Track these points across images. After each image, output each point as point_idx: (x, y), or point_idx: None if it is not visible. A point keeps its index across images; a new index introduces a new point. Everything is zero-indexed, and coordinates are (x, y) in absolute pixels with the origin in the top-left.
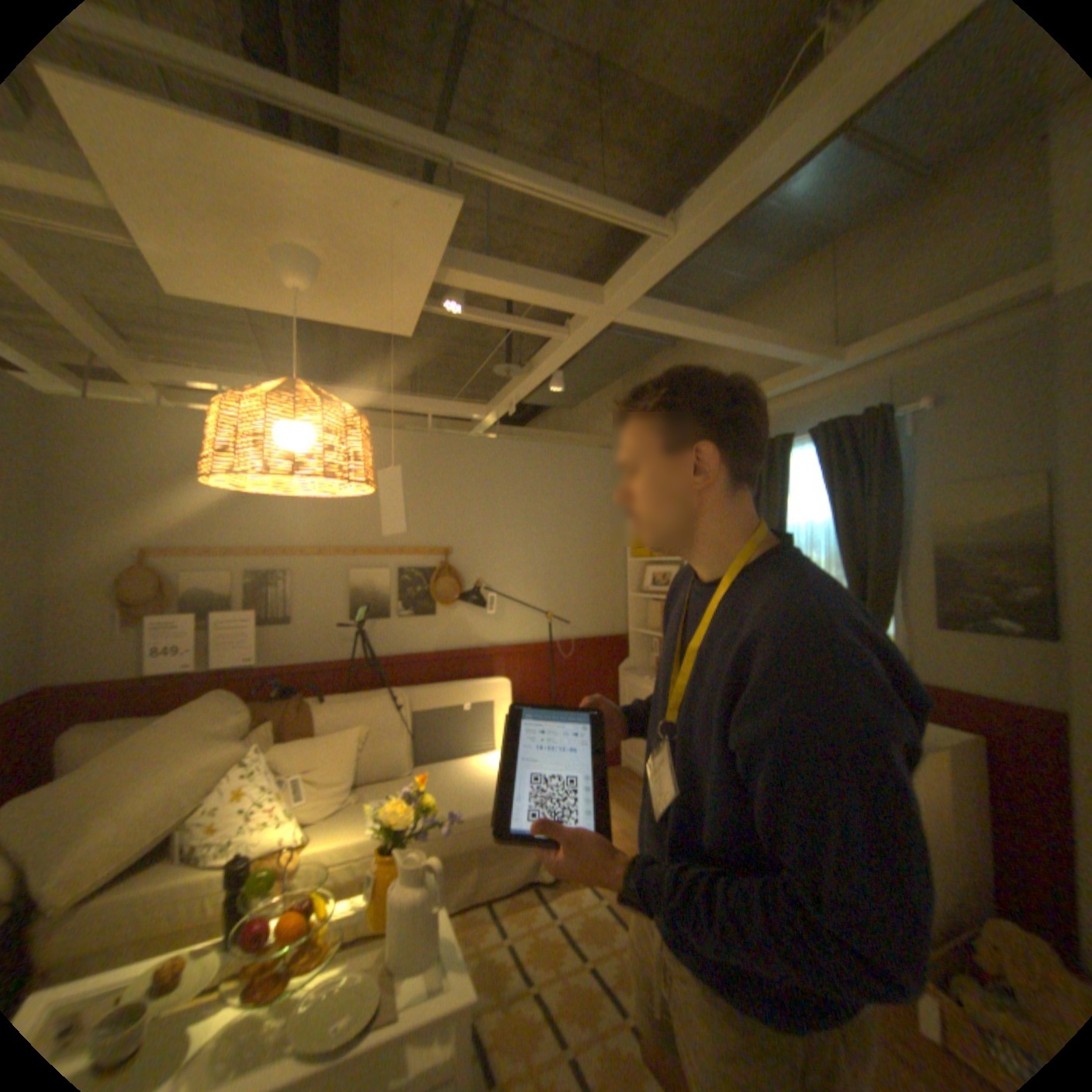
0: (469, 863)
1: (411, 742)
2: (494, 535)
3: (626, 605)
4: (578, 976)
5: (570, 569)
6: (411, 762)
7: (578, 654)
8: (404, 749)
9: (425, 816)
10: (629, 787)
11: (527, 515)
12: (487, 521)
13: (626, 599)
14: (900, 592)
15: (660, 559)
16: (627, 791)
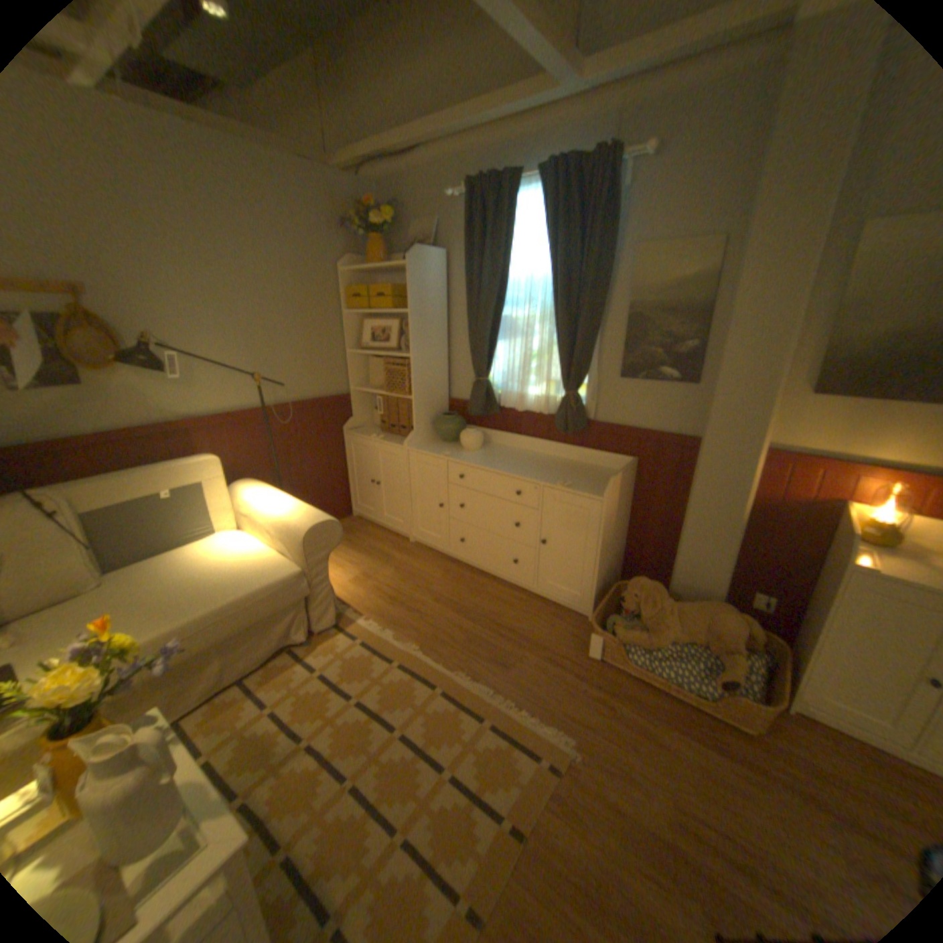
0: (206, 658)
1: (87, 551)
2: (156, 270)
3: (346, 364)
4: (344, 715)
5: (276, 322)
6: (95, 573)
7: (298, 419)
8: (77, 562)
9: (123, 659)
10: (363, 533)
11: (203, 244)
12: (139, 247)
13: (345, 357)
14: (598, 346)
15: (378, 312)
16: (362, 538)
